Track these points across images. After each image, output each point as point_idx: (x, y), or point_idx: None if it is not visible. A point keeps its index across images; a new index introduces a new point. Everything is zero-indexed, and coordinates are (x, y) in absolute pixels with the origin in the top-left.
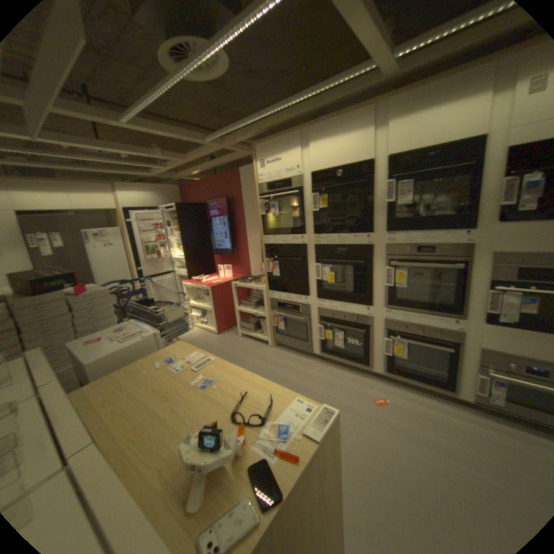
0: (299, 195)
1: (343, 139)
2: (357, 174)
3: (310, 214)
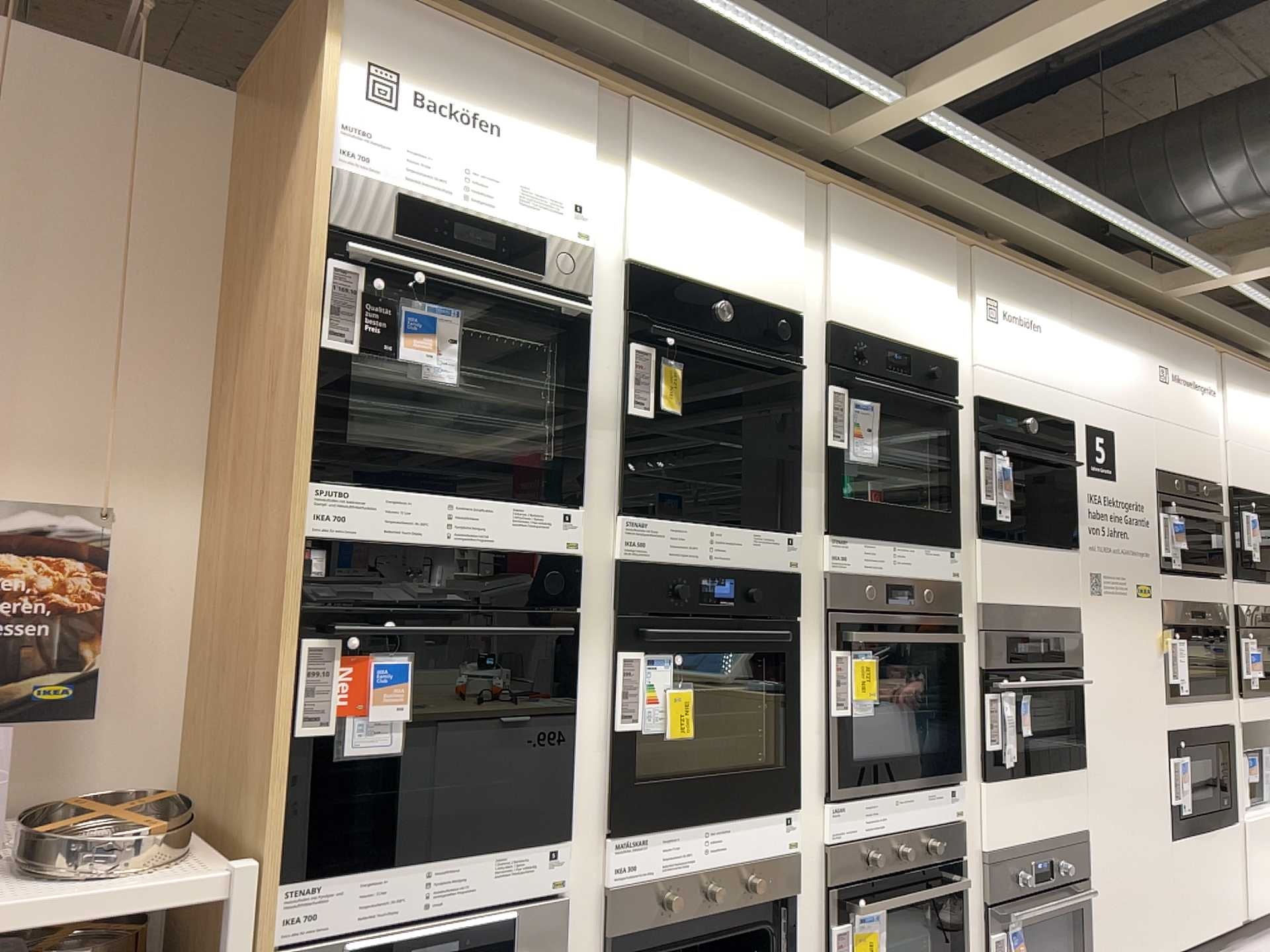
0: (583, 333)
1: (733, 225)
2: (762, 342)
3: (614, 425)
